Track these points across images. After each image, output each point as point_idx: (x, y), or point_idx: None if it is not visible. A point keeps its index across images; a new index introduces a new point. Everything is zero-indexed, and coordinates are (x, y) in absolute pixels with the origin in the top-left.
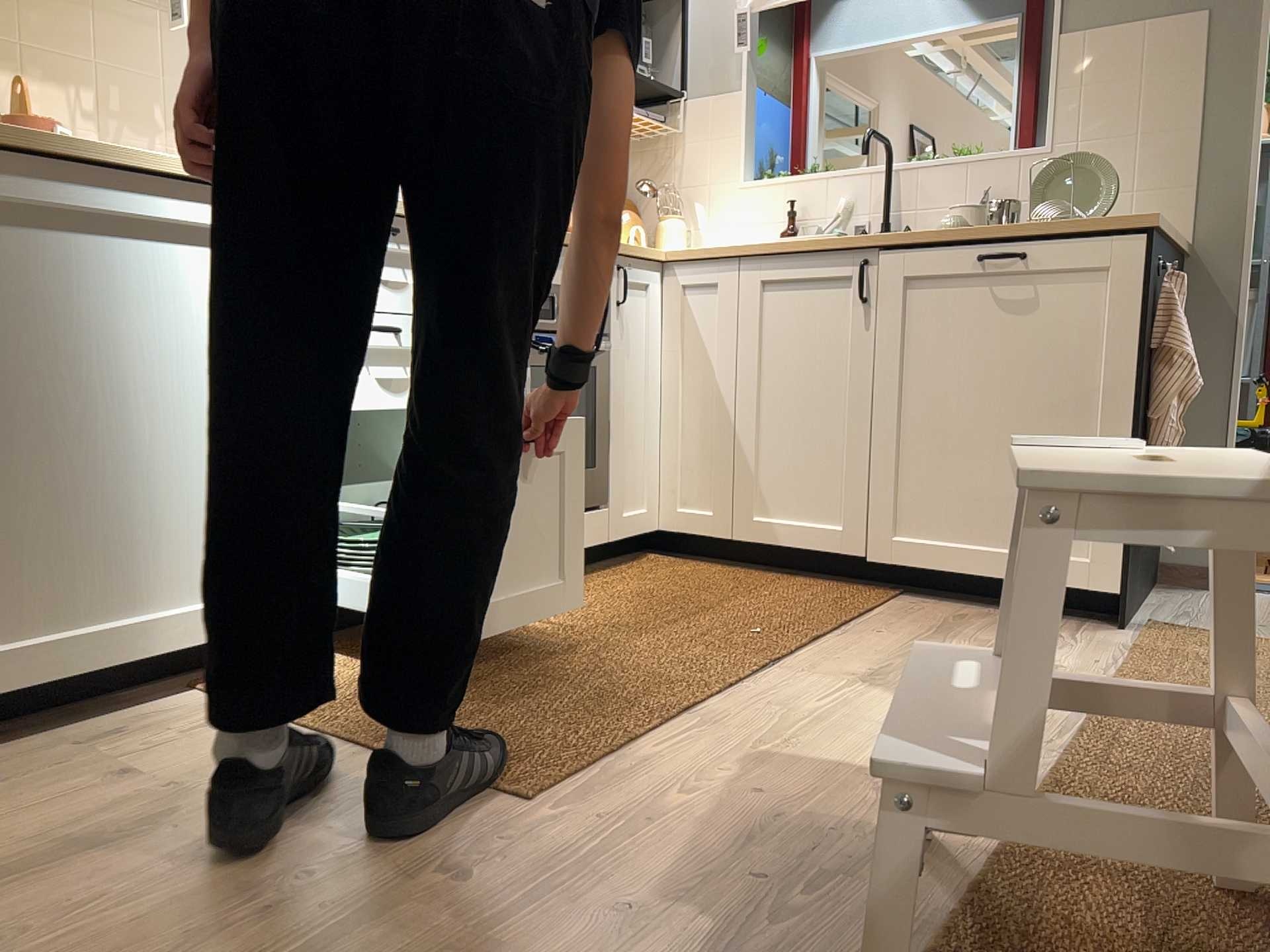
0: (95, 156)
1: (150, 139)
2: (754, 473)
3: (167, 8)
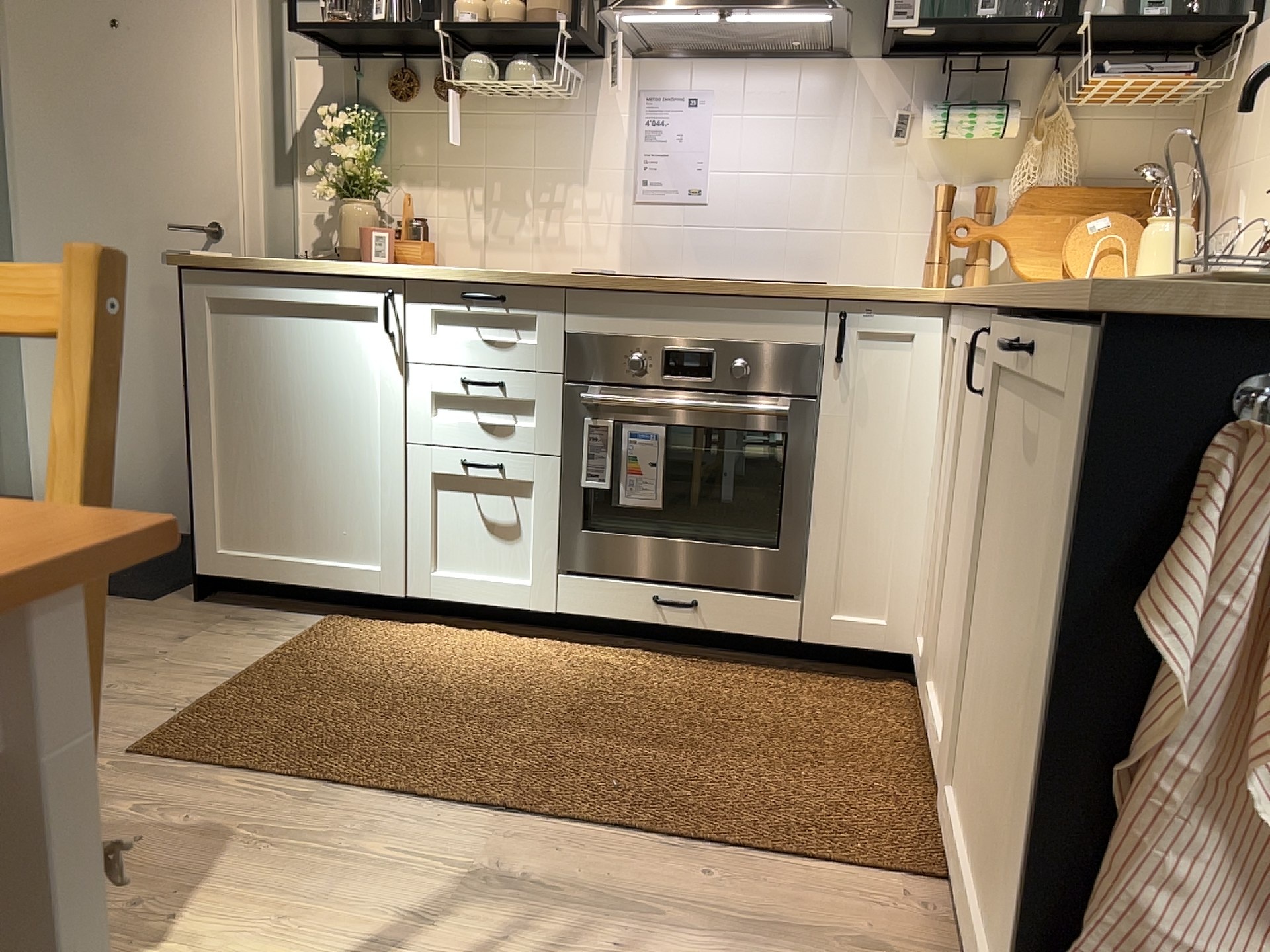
0: (269, 270)
1: (518, 217)
2: (934, 621)
3: (537, 112)
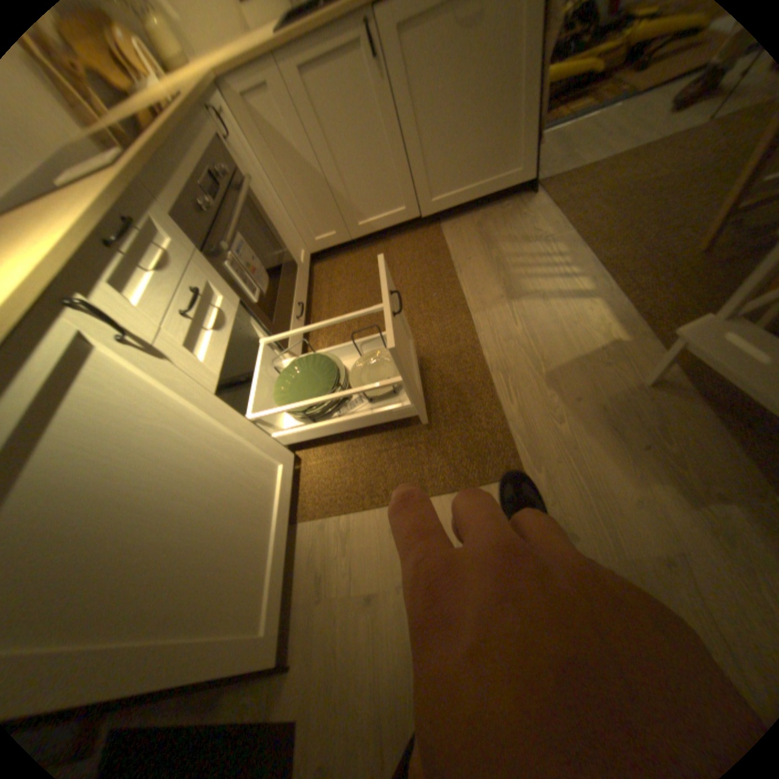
0: None
1: None
2: (348, 204)
3: None
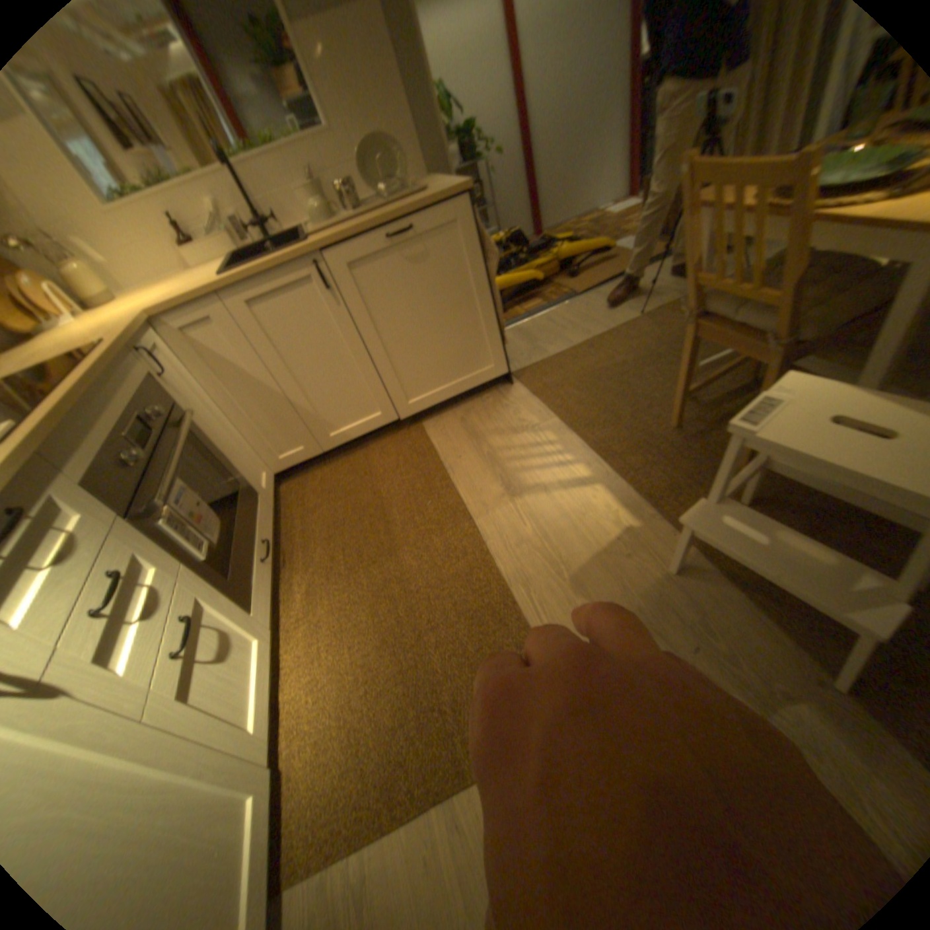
0: None
1: None
2: (316, 416)
3: None
